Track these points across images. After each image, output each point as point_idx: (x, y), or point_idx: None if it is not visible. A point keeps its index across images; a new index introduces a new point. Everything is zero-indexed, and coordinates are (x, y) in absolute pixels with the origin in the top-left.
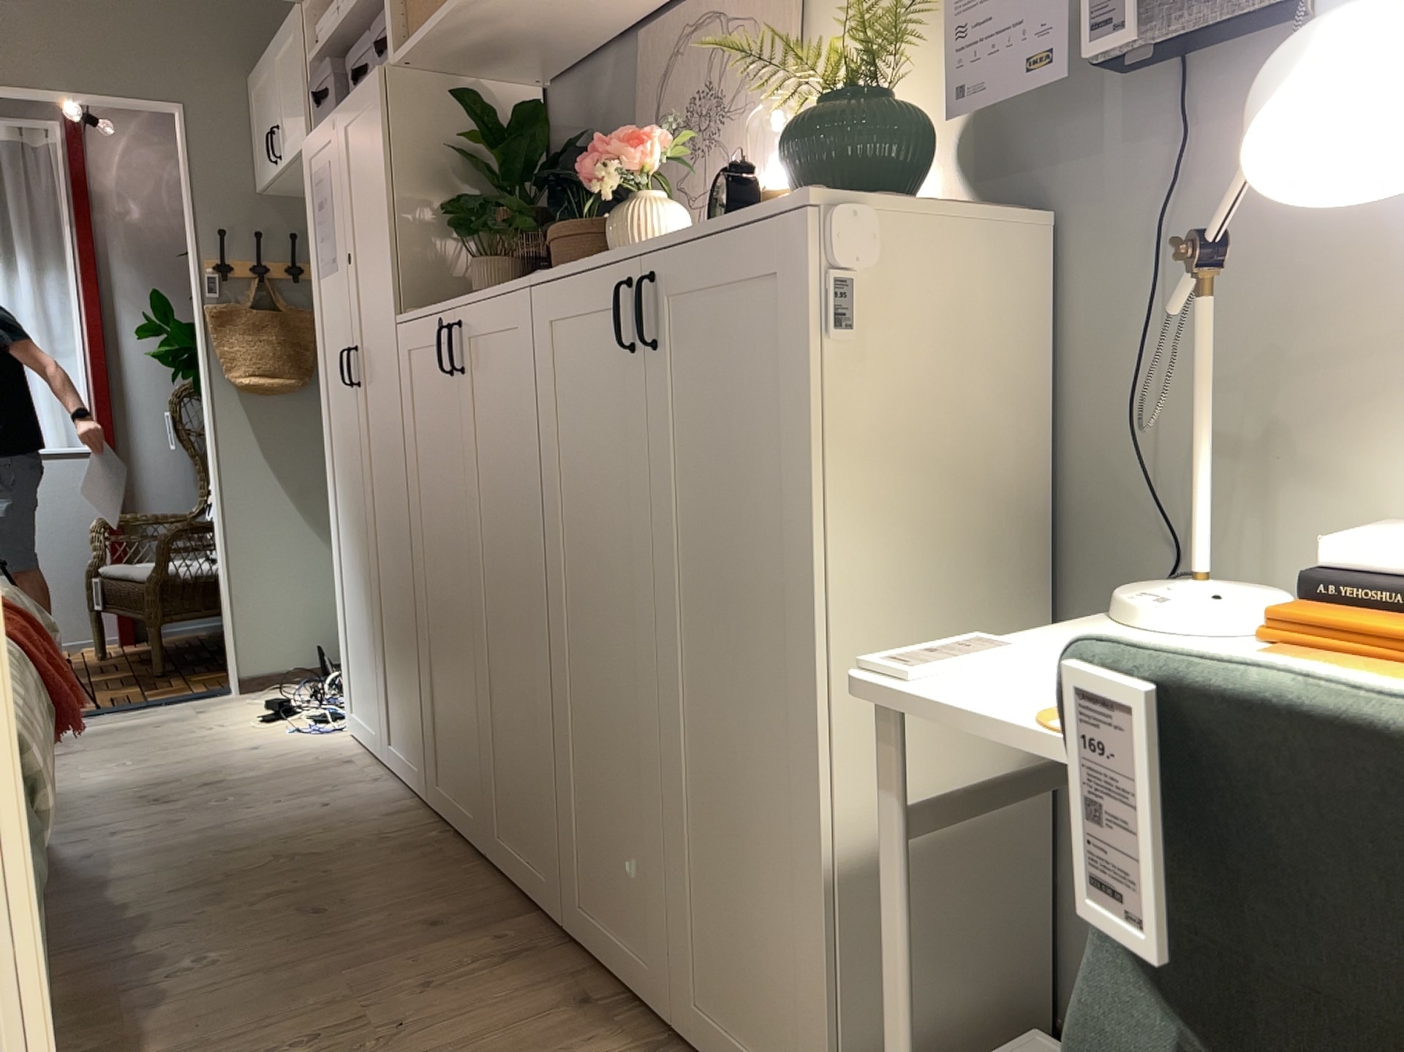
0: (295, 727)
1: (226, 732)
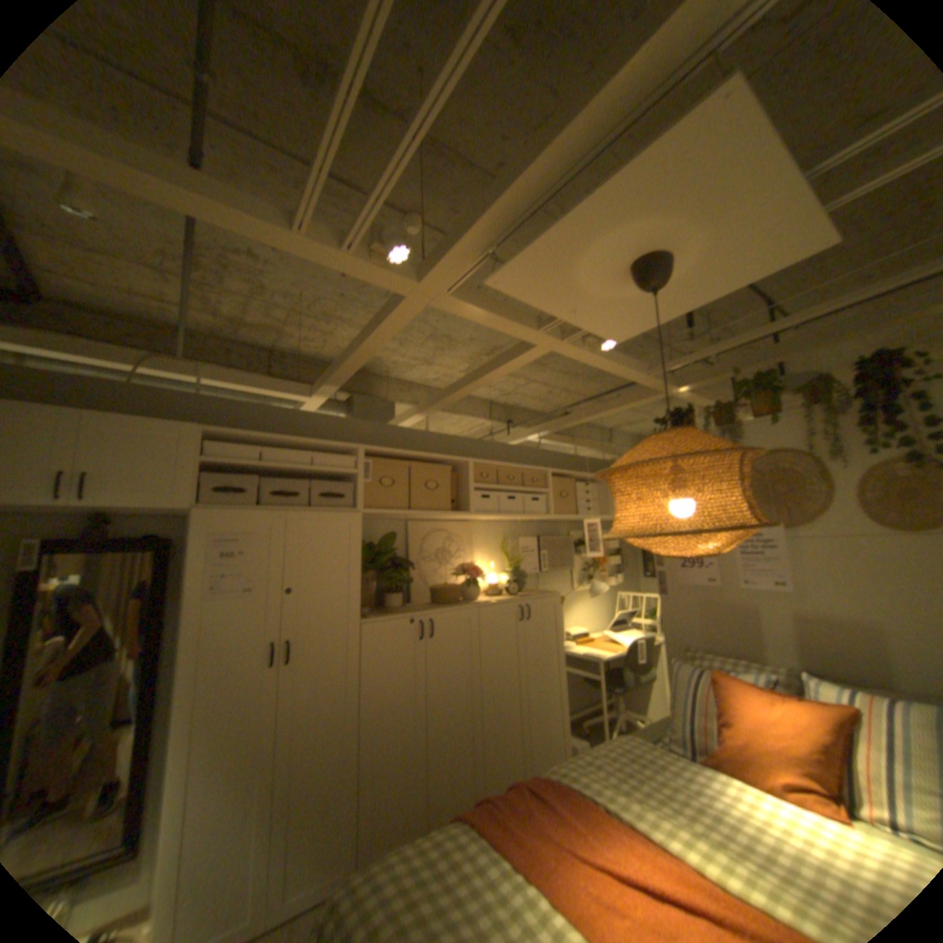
0: None
1: None
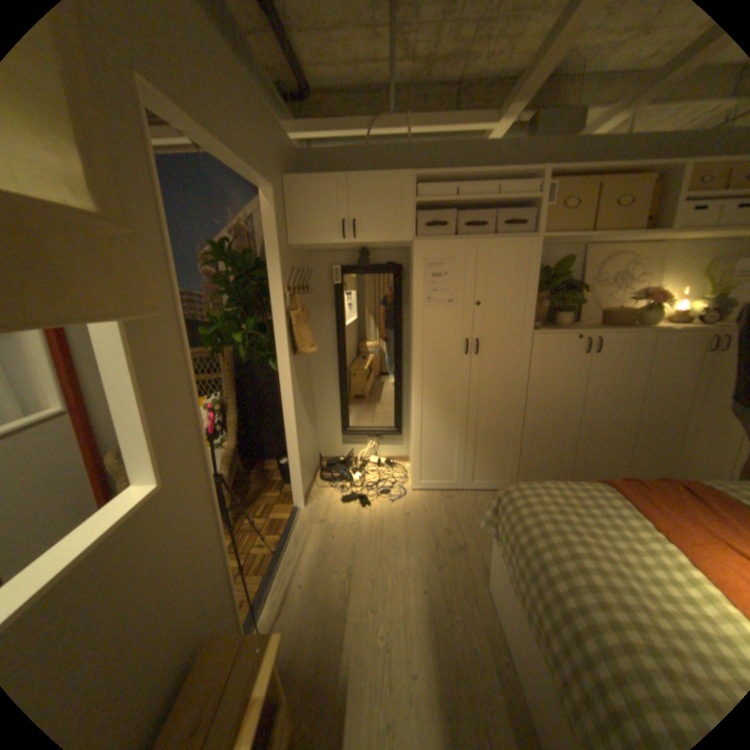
0: (388, 501)
1: (371, 519)
